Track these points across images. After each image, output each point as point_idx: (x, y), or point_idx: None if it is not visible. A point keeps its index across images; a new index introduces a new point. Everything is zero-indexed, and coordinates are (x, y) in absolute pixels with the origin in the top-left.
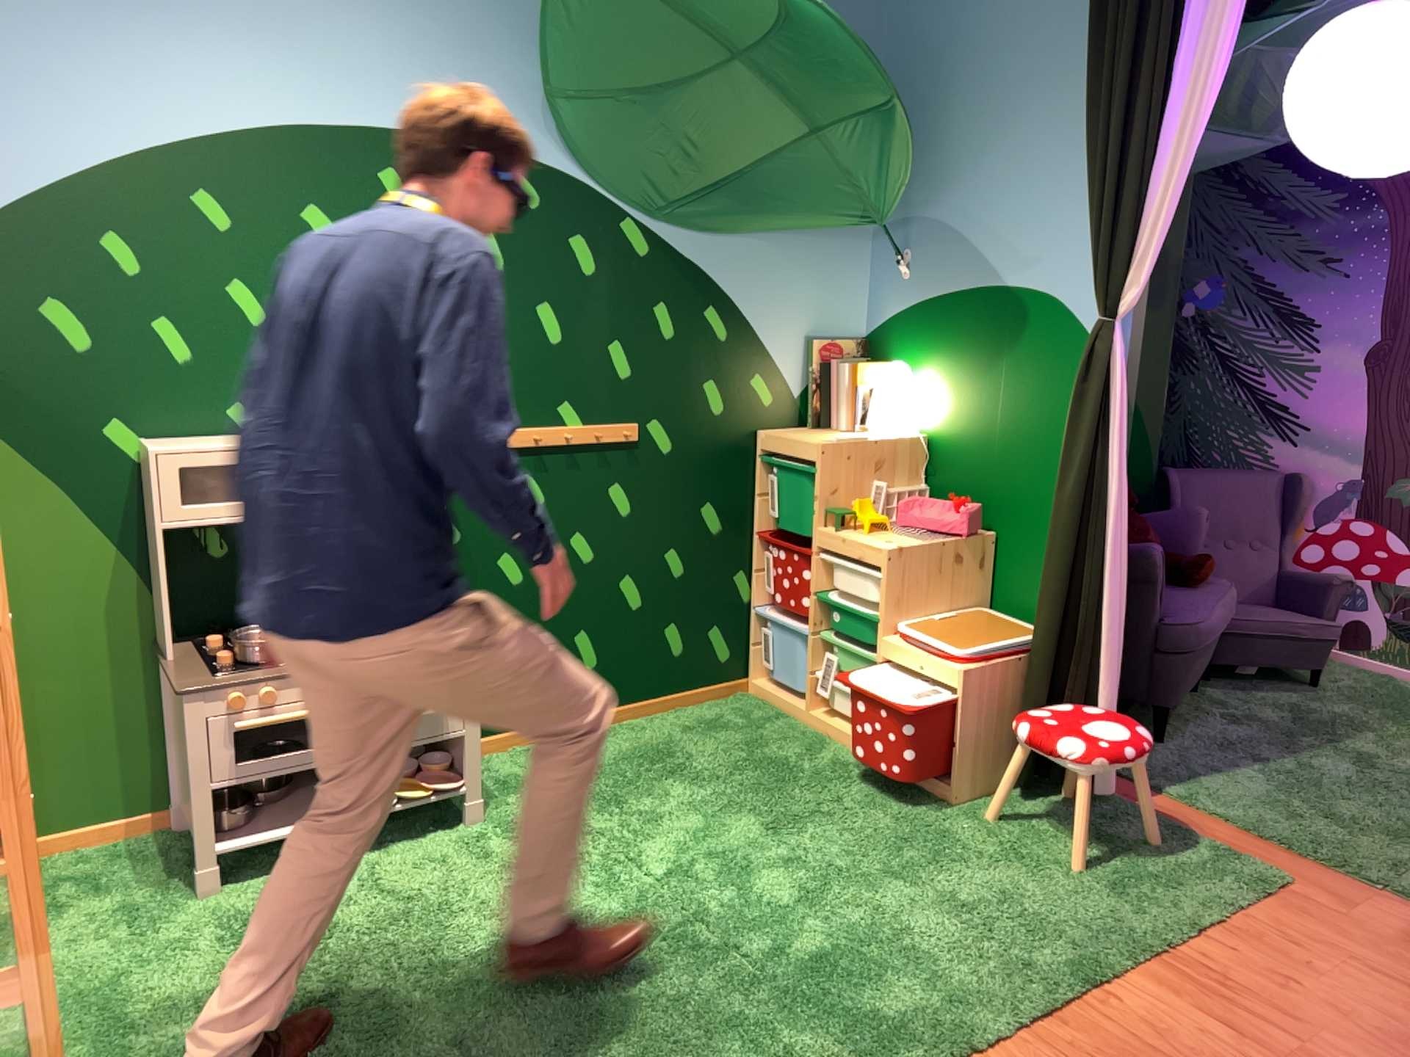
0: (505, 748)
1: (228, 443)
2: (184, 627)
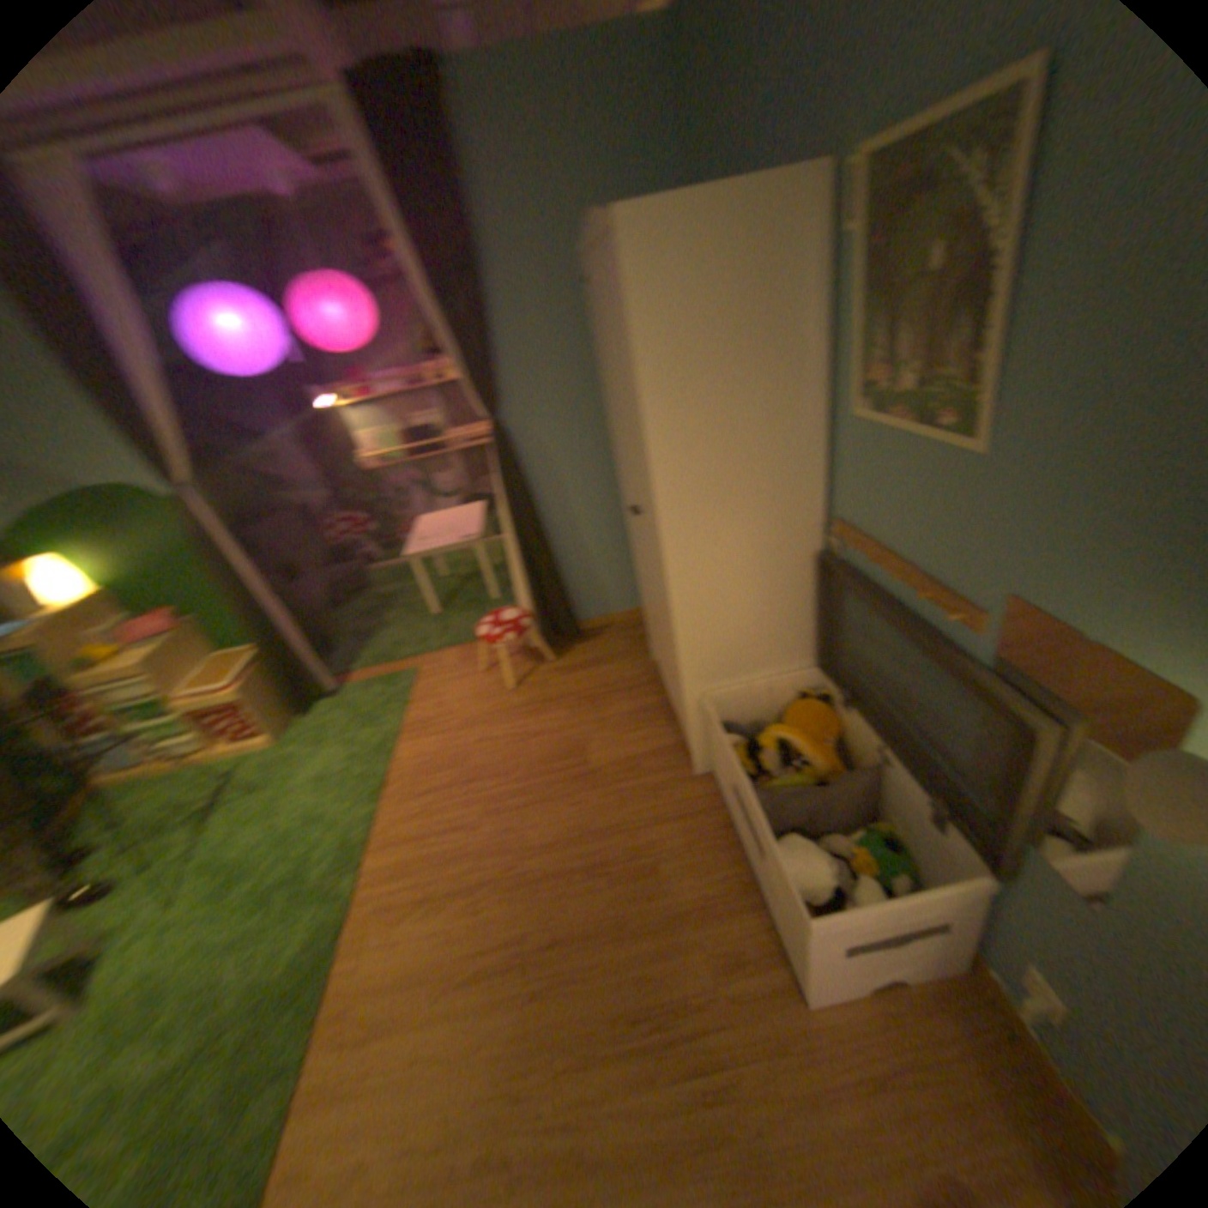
0: None
1: None
2: None
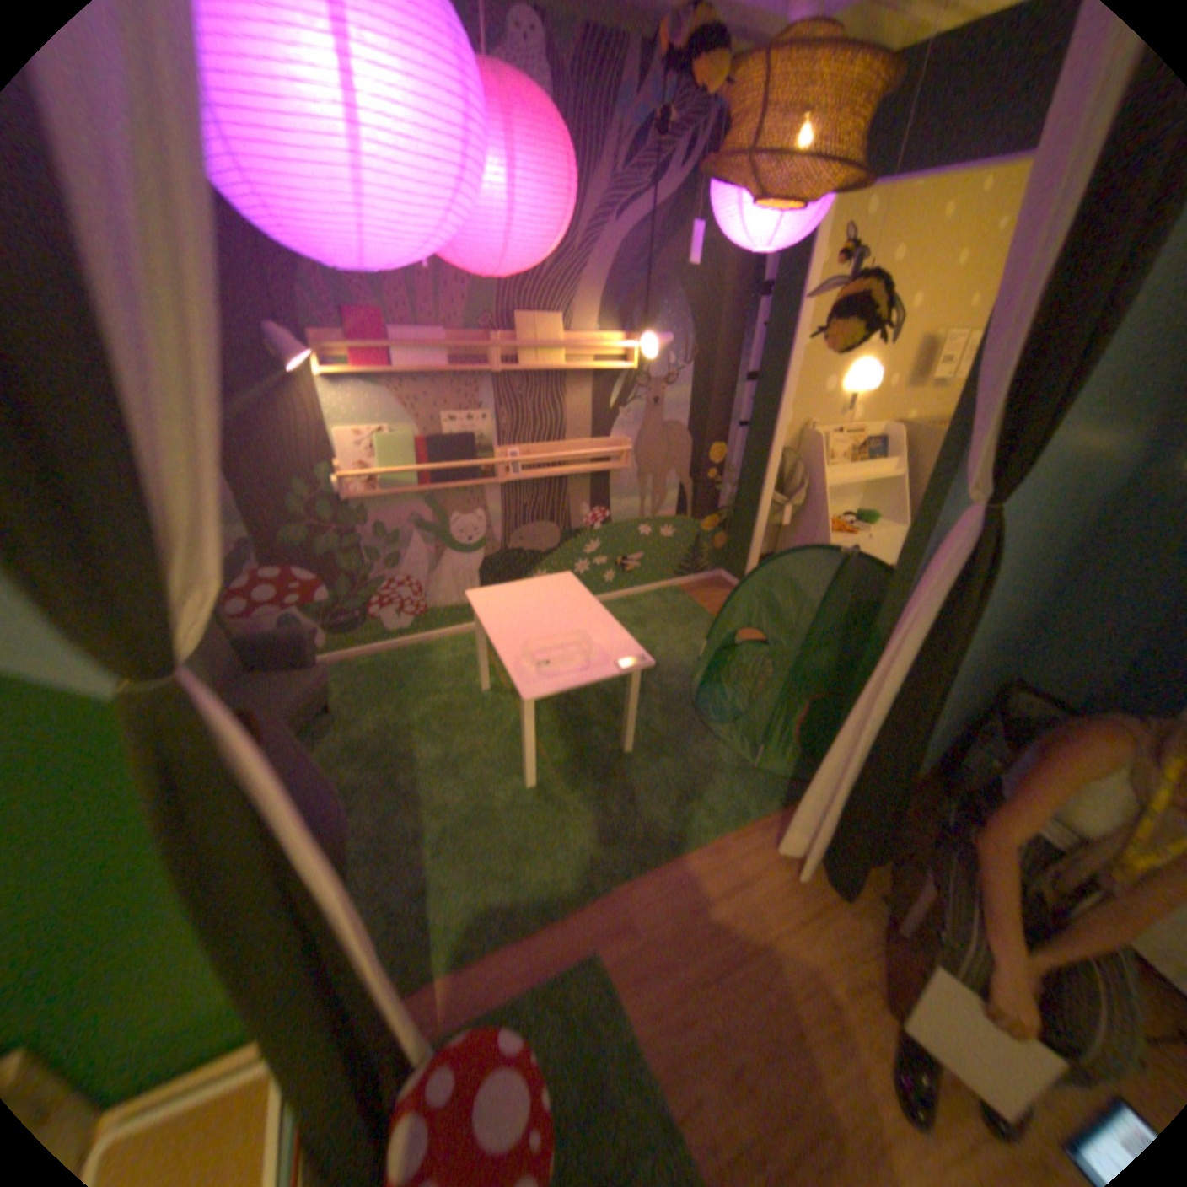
0: None
1: None
2: None
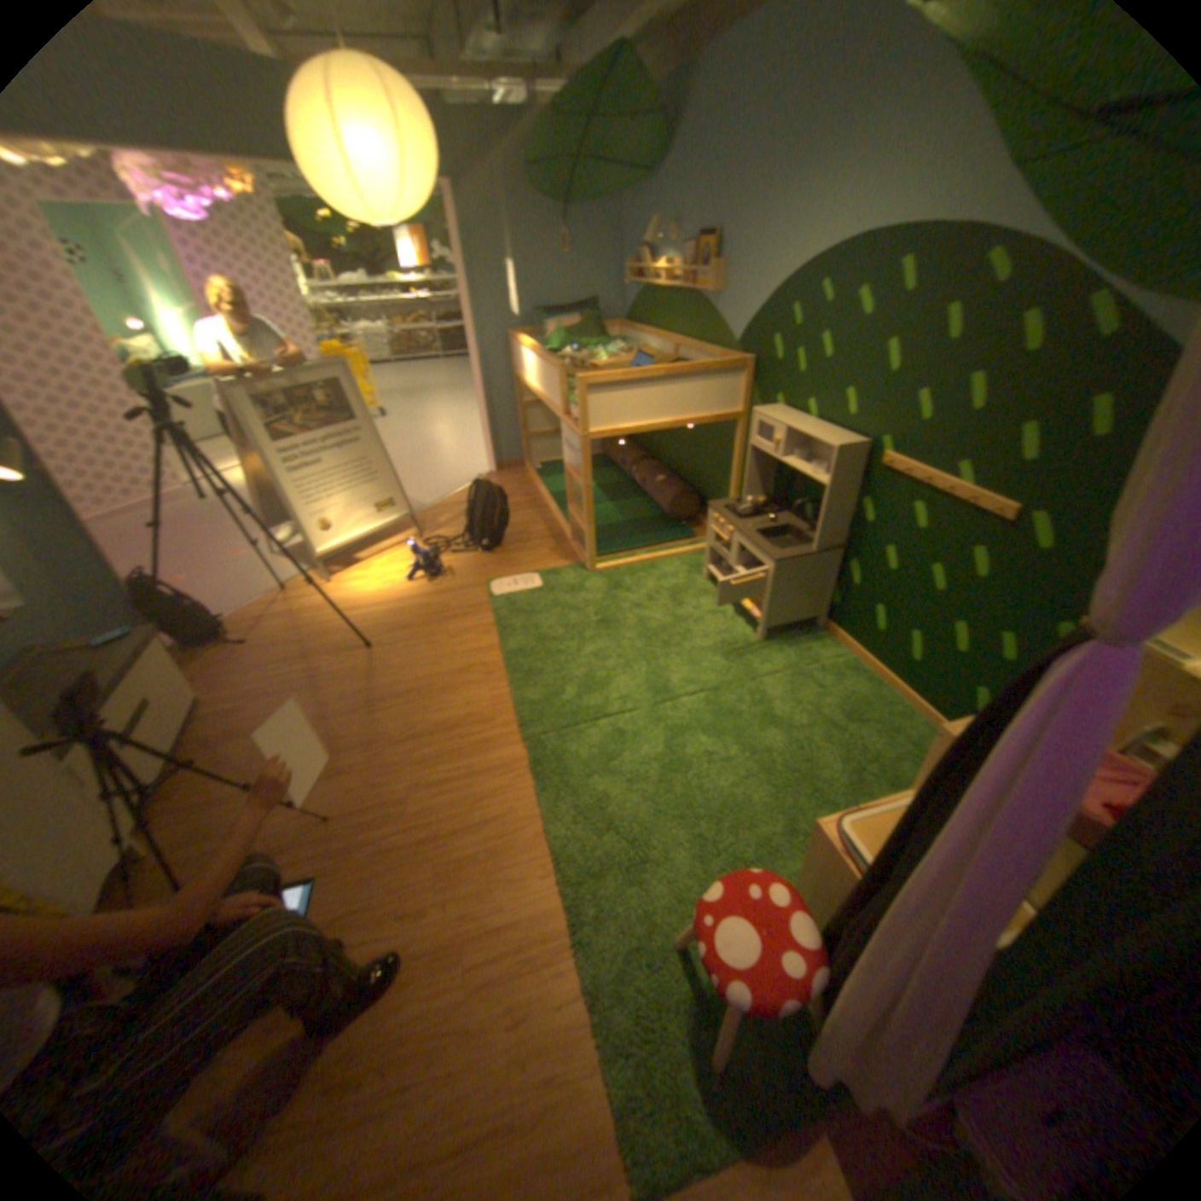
0: (854, 654)
1: (780, 417)
2: (775, 494)
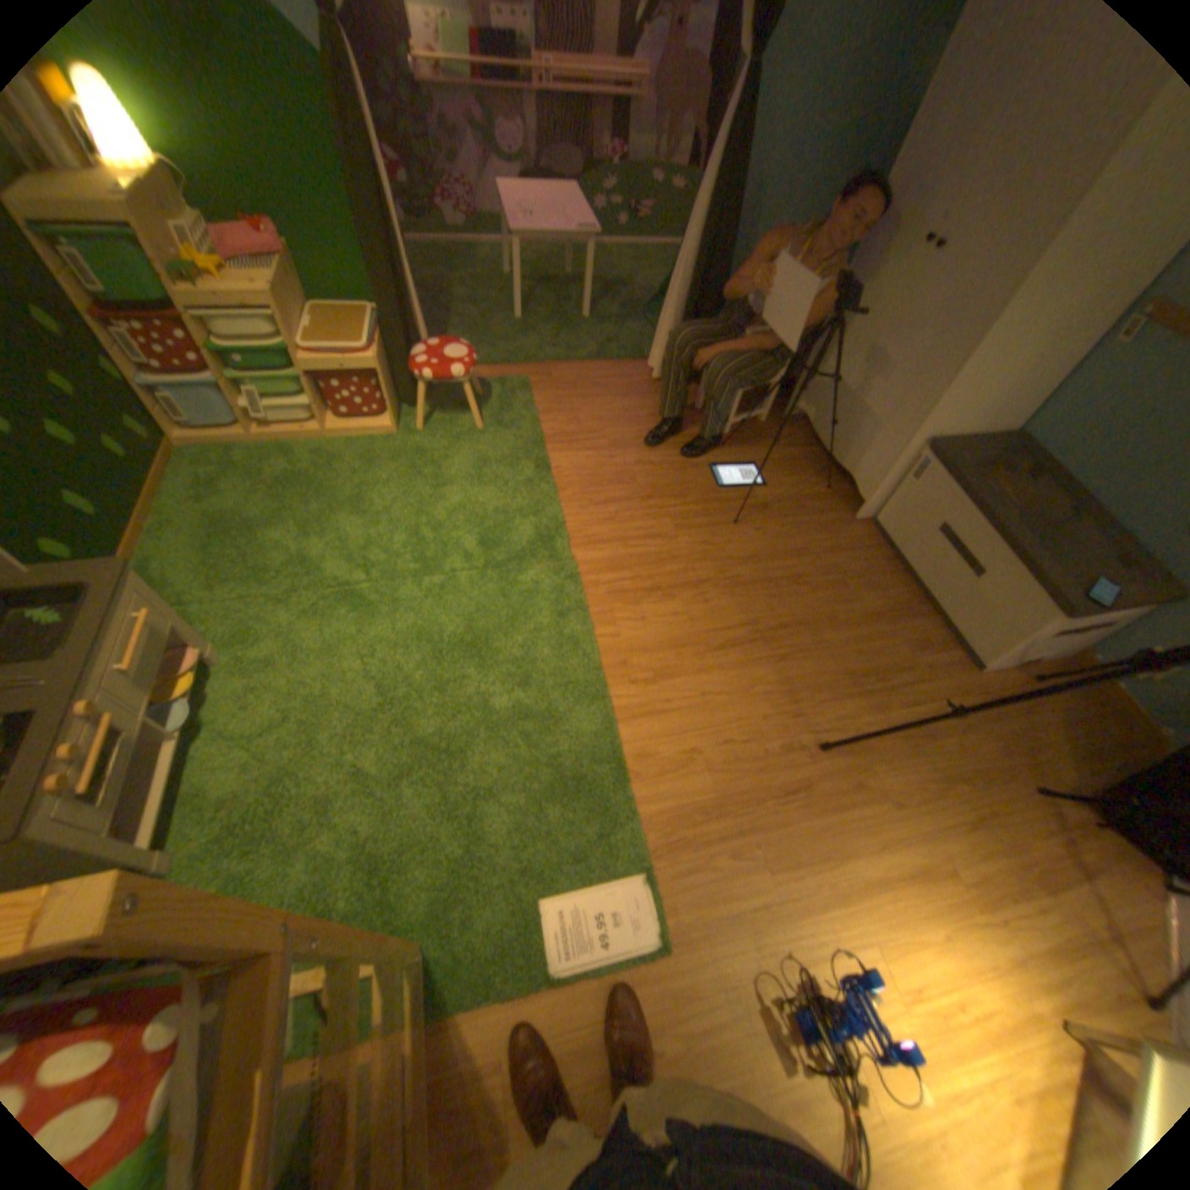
0: None
1: None
2: None
